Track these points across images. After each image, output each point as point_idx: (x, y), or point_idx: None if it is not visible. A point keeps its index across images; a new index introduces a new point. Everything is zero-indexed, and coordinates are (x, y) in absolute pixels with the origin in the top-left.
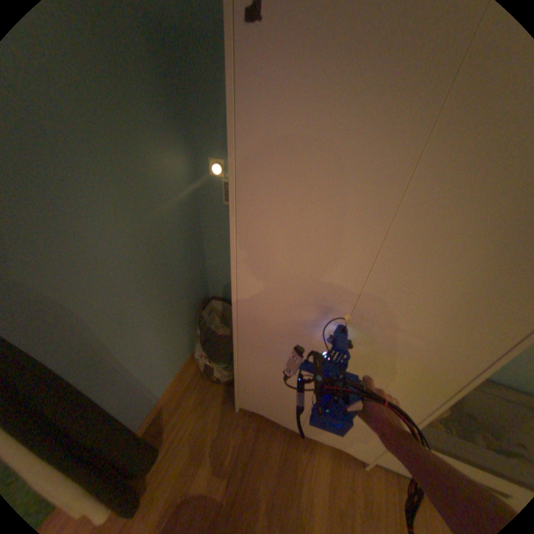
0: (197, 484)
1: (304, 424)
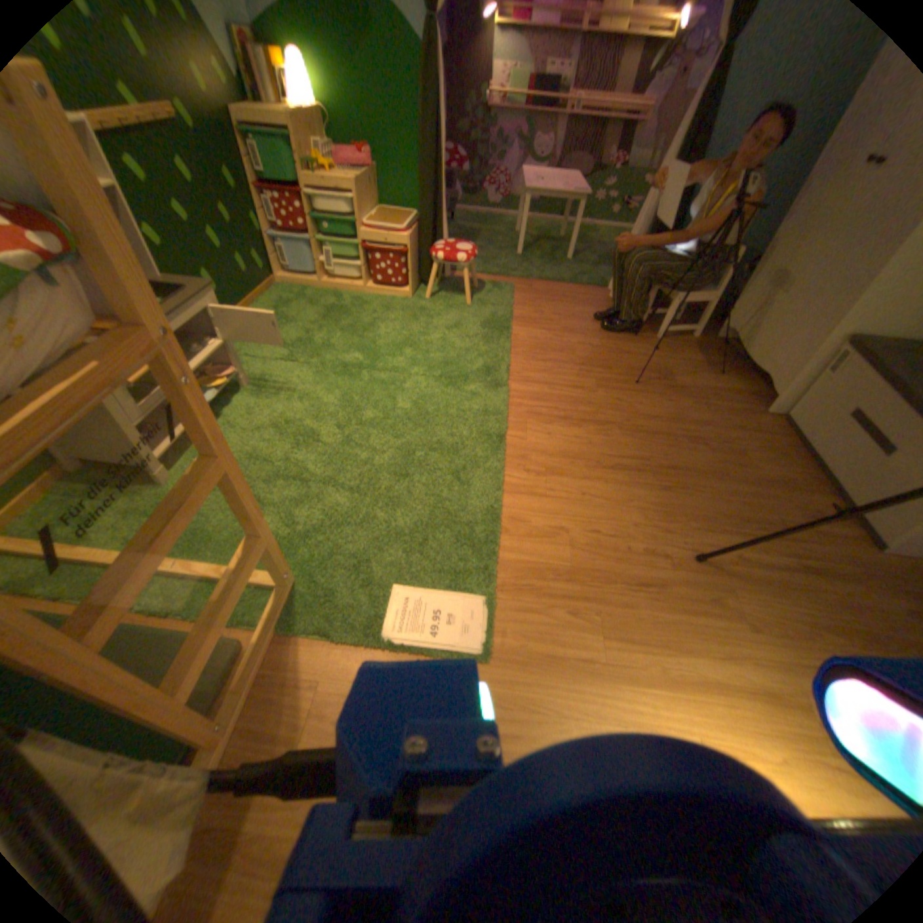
0: (652, 329)
1: (755, 346)
